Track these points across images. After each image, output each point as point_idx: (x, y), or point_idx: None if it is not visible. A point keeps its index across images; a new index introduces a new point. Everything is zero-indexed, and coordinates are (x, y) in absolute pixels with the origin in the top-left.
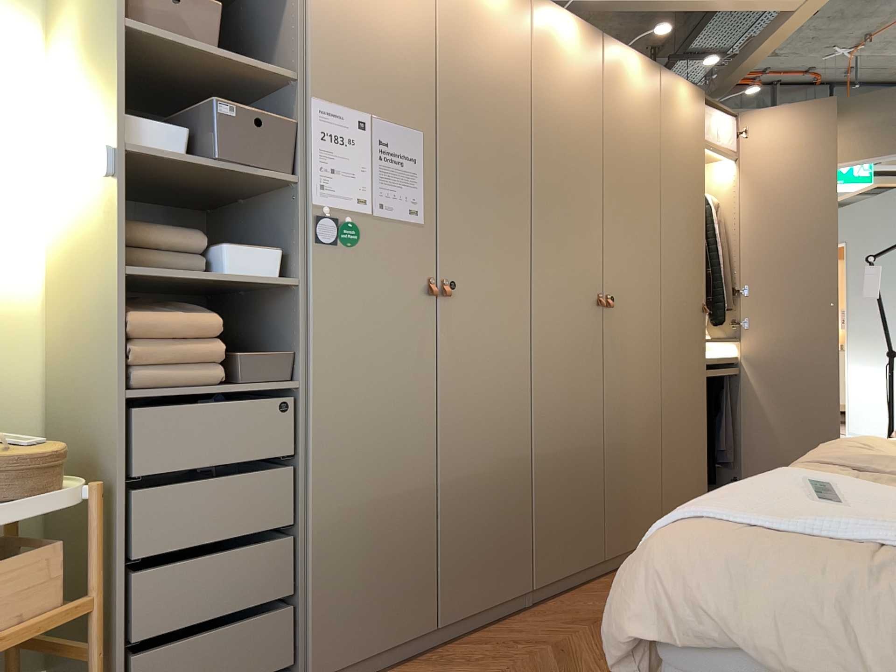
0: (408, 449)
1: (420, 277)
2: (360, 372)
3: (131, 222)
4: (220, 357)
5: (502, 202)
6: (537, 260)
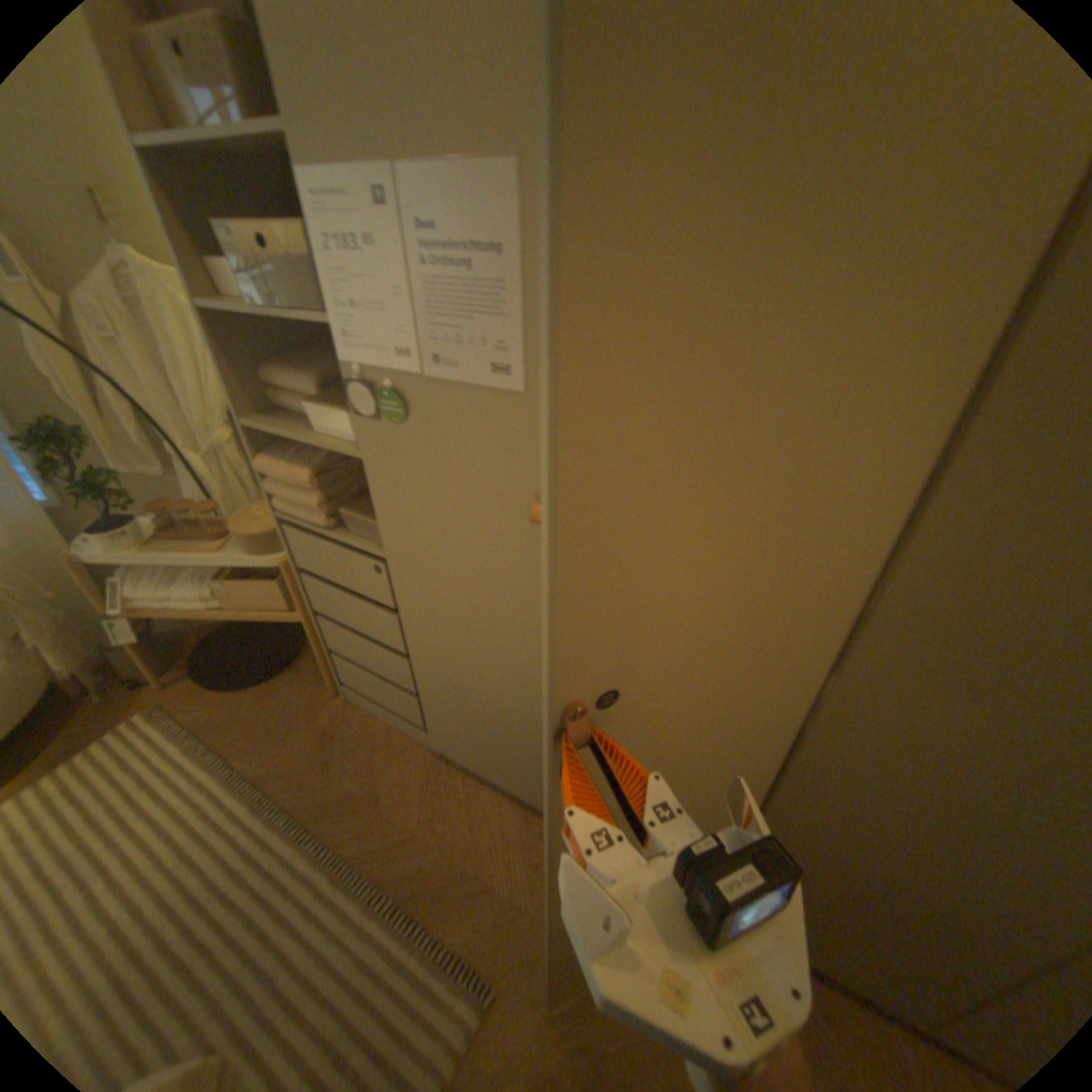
0: (510, 674)
1: (520, 487)
2: (439, 576)
3: (275, 365)
4: (326, 509)
5: (806, 334)
6: (934, 525)
